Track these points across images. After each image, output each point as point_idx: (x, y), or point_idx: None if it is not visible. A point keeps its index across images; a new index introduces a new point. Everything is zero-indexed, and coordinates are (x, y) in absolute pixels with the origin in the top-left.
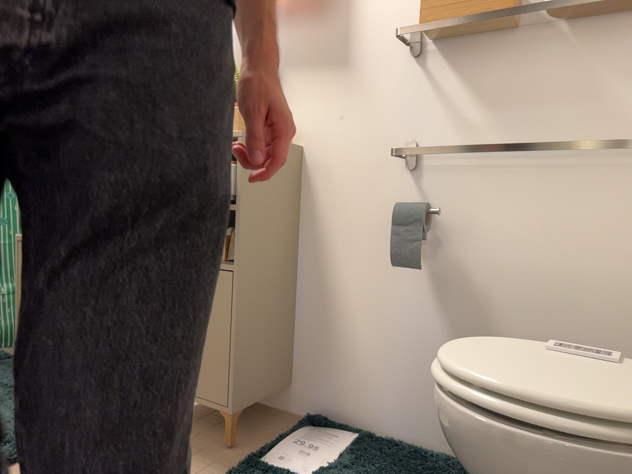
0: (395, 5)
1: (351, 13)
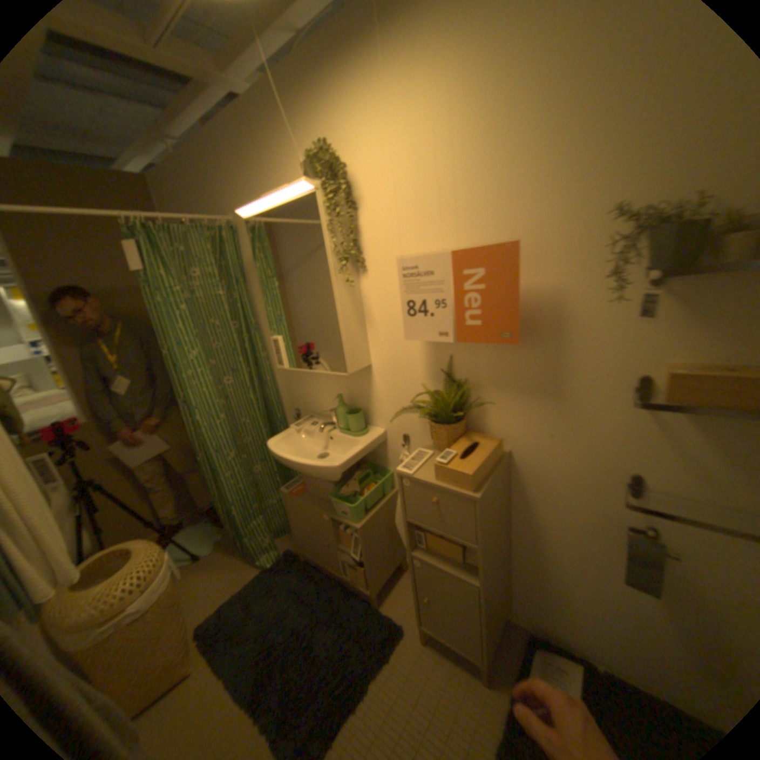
0: (617, 347)
1: (561, 346)
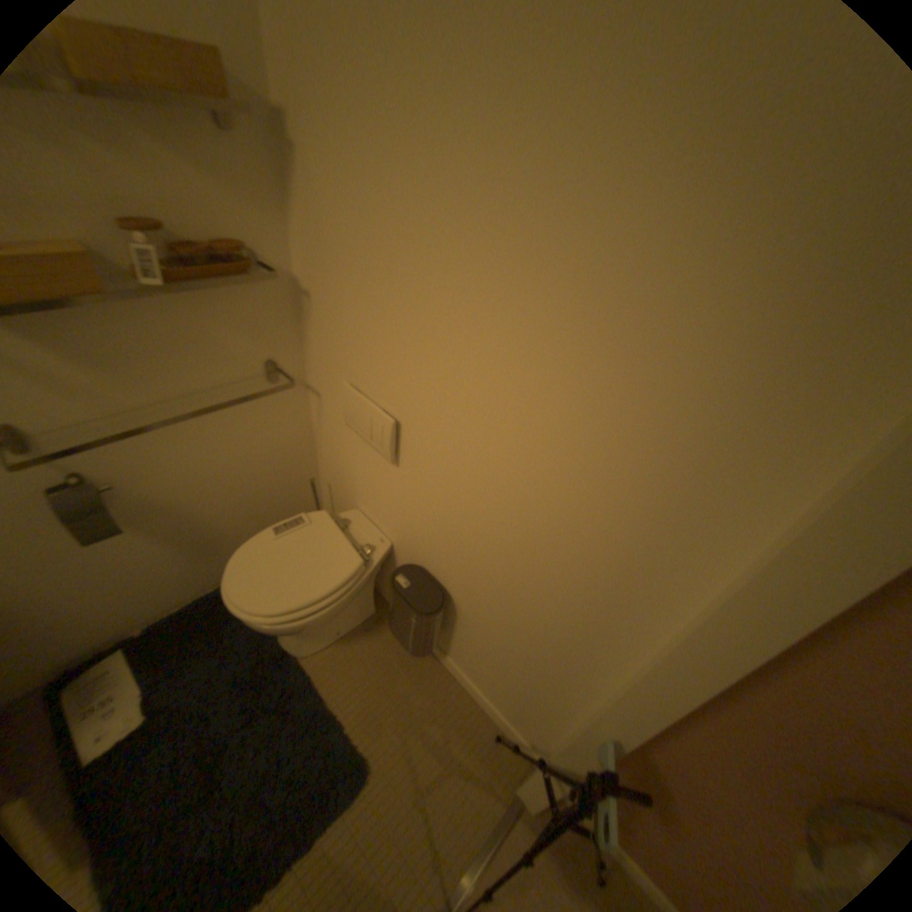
0: None
1: None
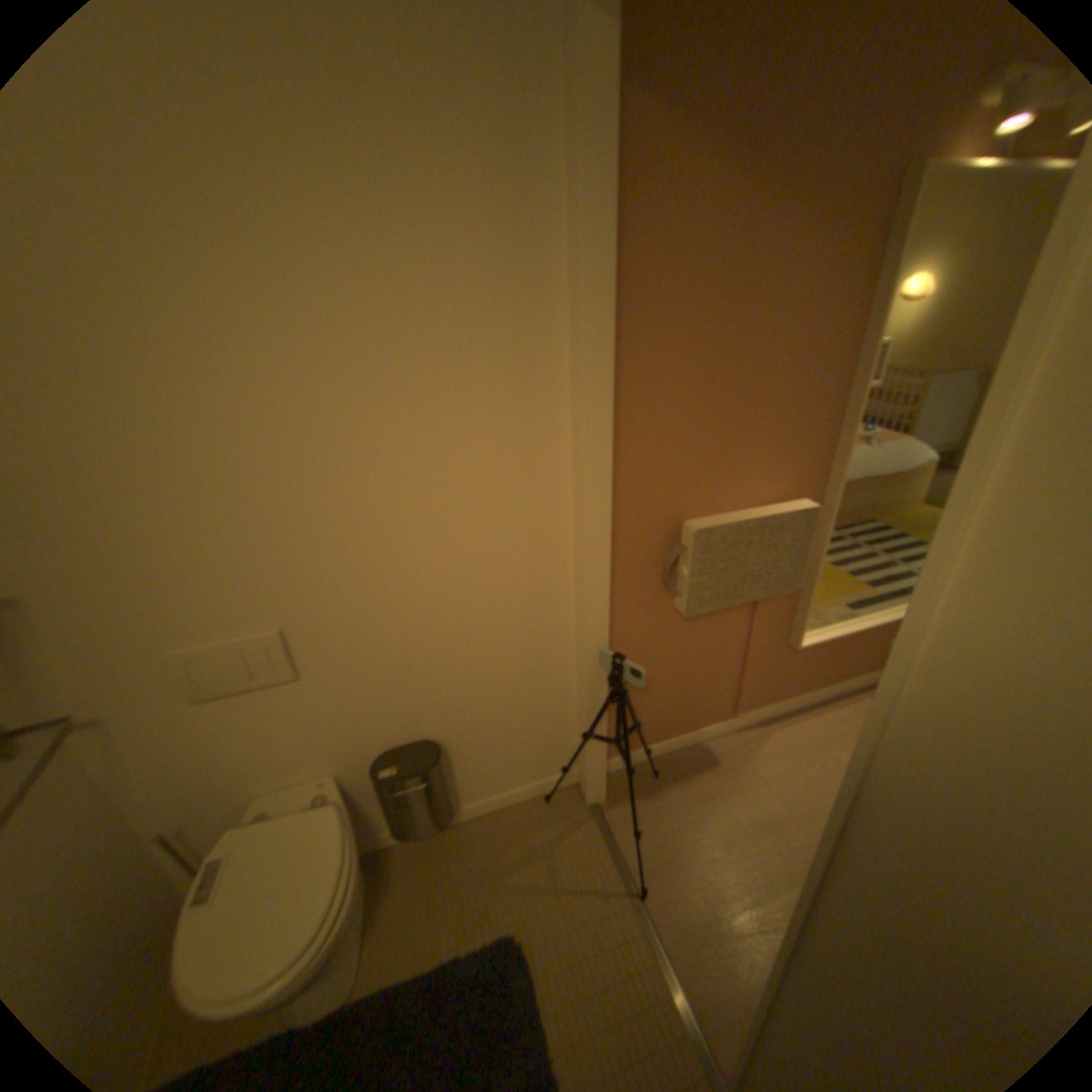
0: None
1: None
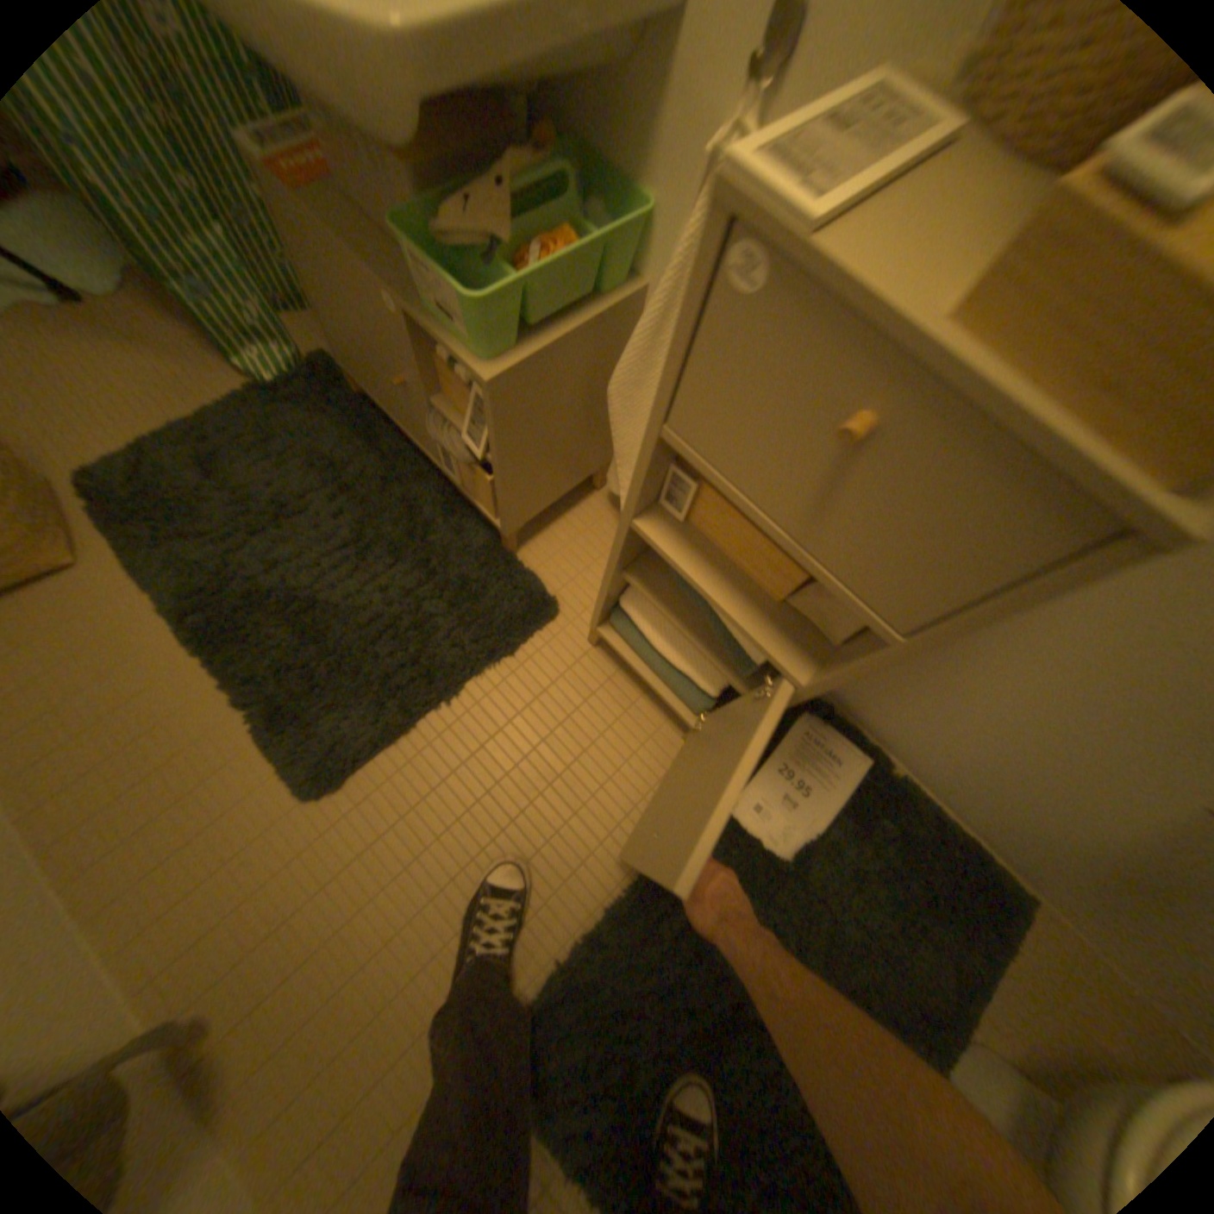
0: None
1: None
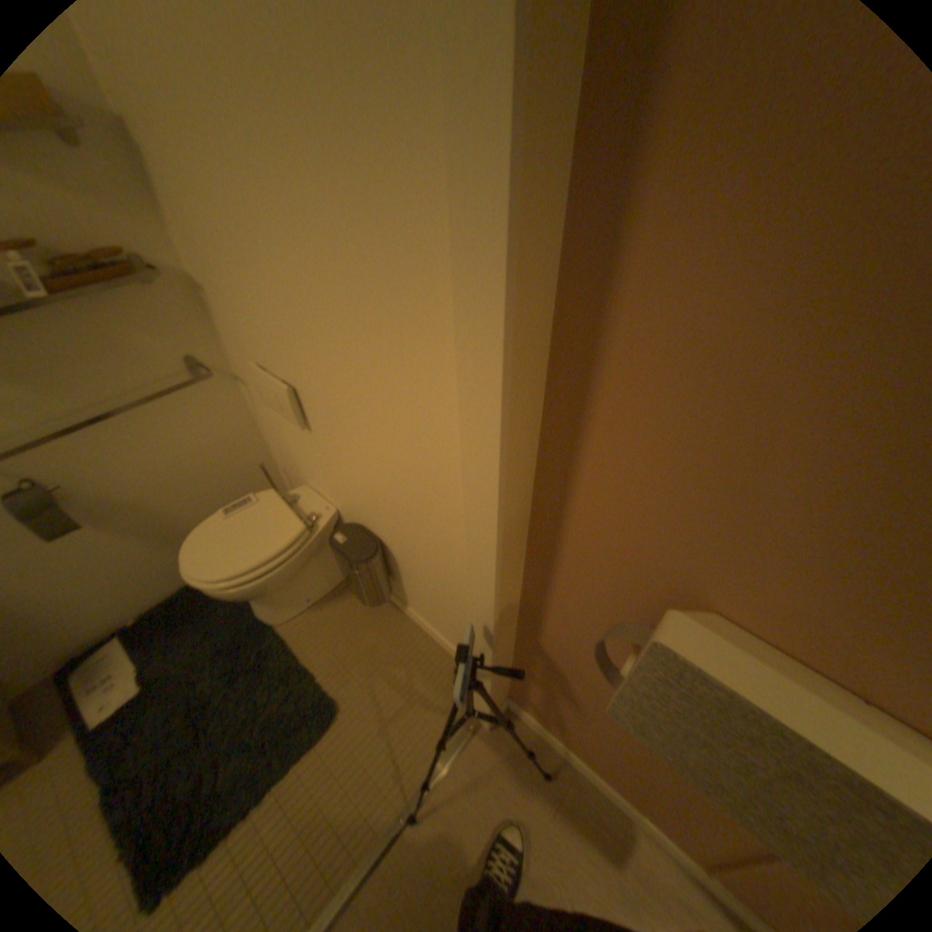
0: None
1: None
